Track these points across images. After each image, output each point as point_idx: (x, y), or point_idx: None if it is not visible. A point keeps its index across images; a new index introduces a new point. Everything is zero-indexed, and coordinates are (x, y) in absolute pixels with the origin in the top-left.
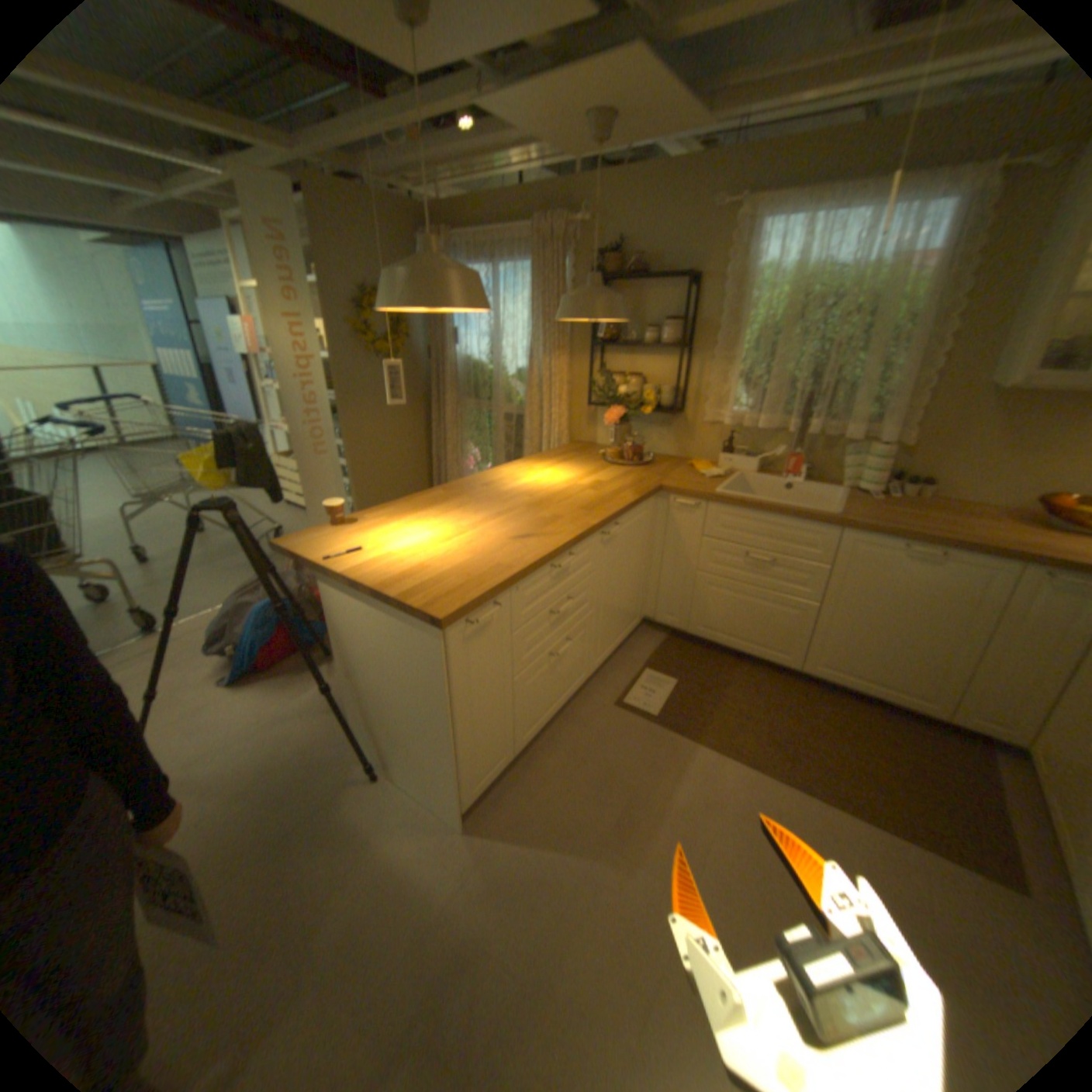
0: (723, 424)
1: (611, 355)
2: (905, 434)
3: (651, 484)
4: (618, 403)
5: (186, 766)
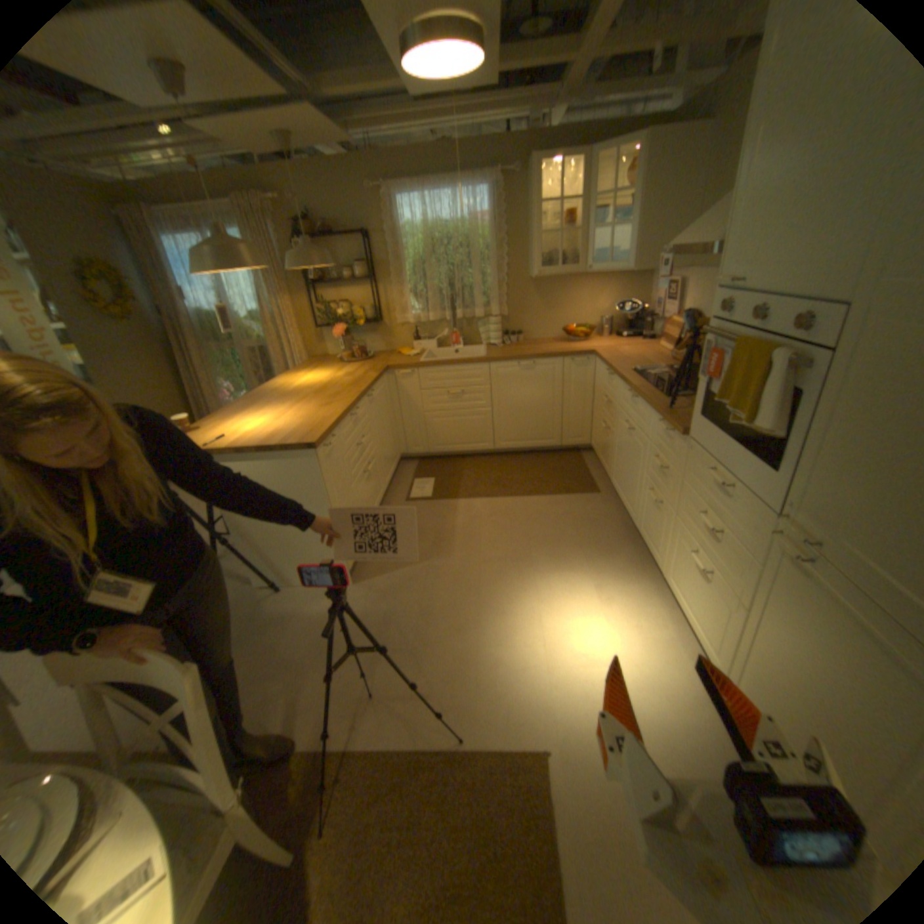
0: (408, 324)
1: (321, 290)
2: (501, 310)
3: (381, 366)
4: (339, 321)
5: None
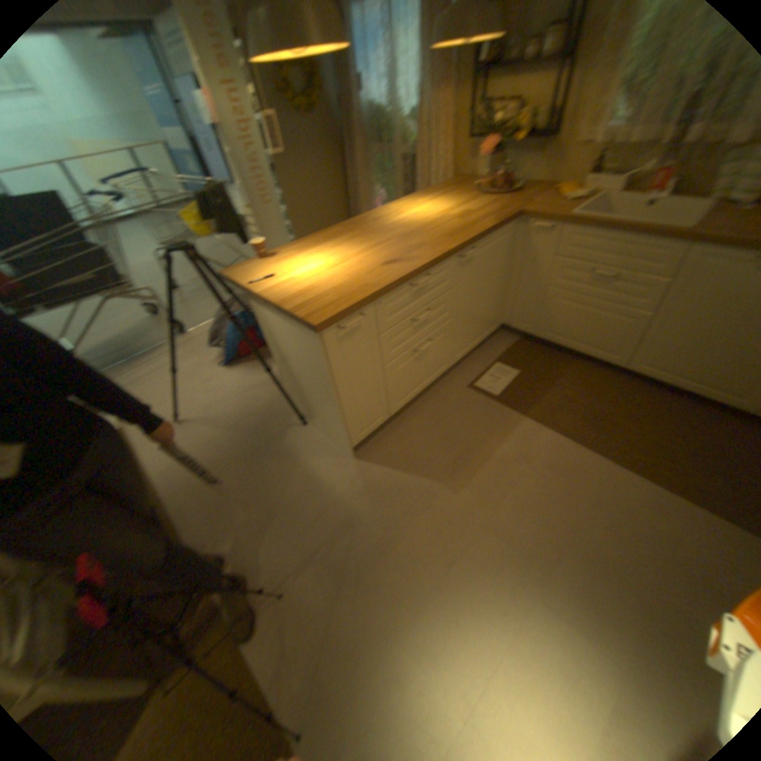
0: (598, 141)
1: (496, 77)
2: None
3: (515, 209)
4: (497, 130)
5: (209, 407)
